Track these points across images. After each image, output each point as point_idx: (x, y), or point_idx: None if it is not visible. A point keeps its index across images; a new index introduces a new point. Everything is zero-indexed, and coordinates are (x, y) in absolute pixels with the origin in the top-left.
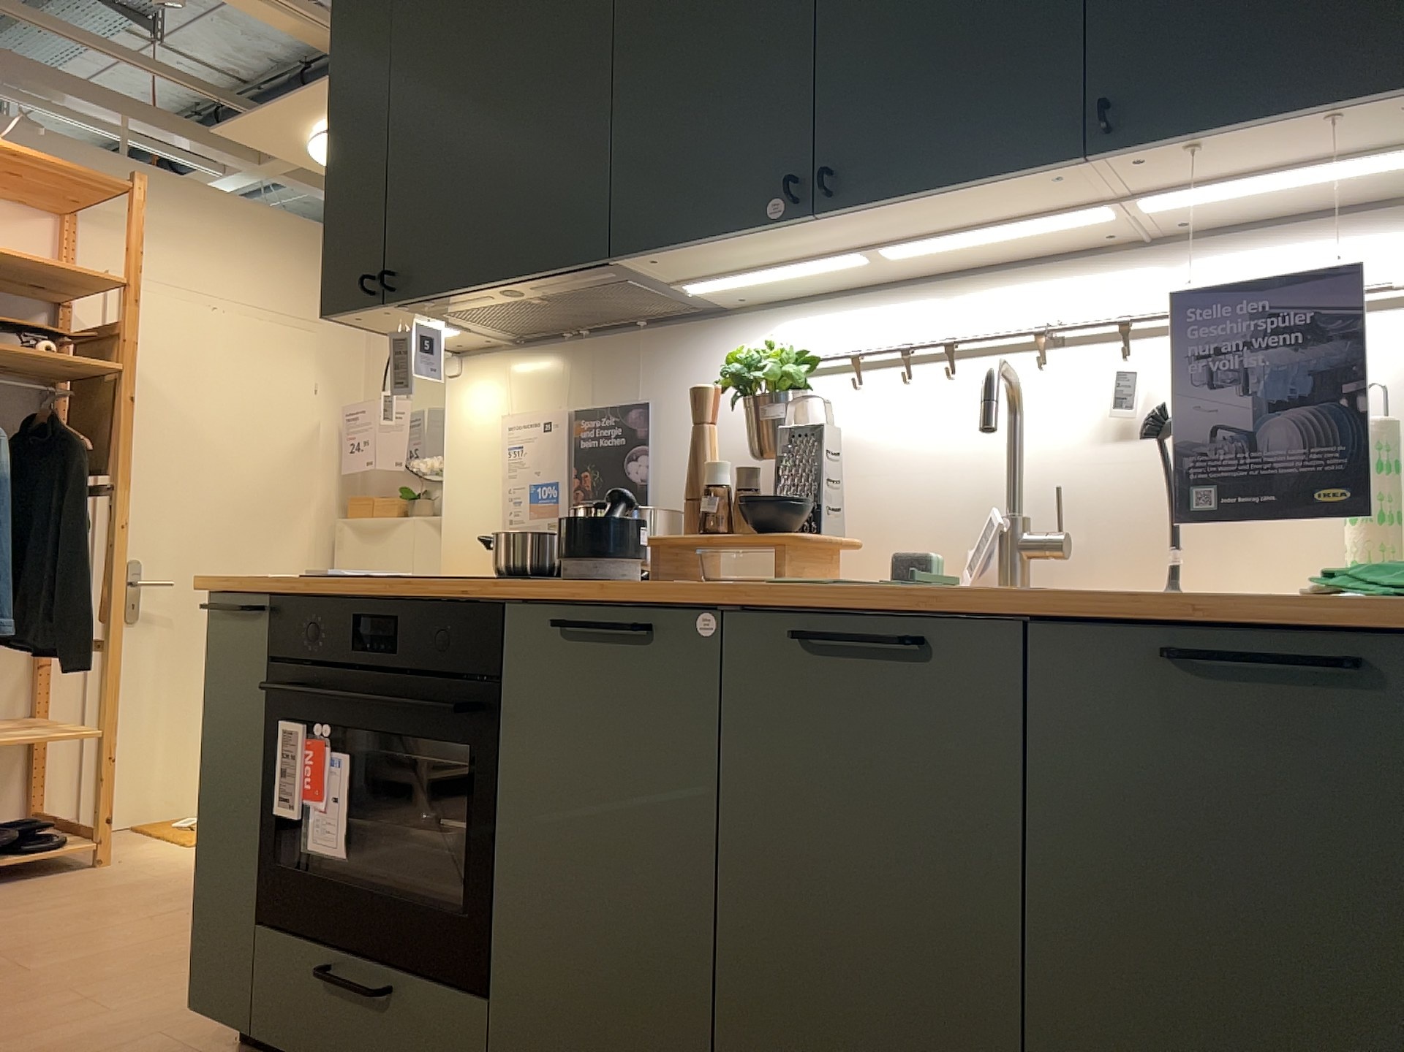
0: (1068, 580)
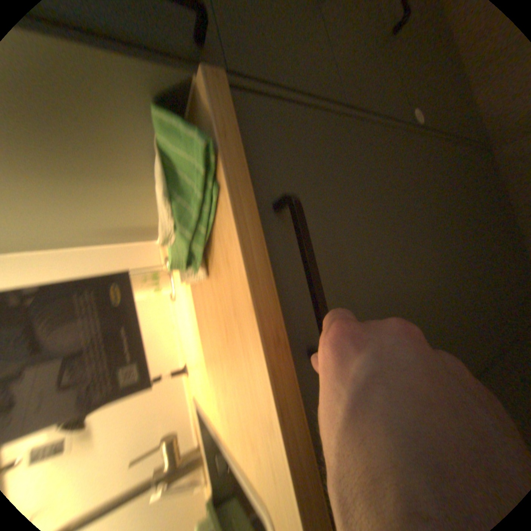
0: (182, 425)
